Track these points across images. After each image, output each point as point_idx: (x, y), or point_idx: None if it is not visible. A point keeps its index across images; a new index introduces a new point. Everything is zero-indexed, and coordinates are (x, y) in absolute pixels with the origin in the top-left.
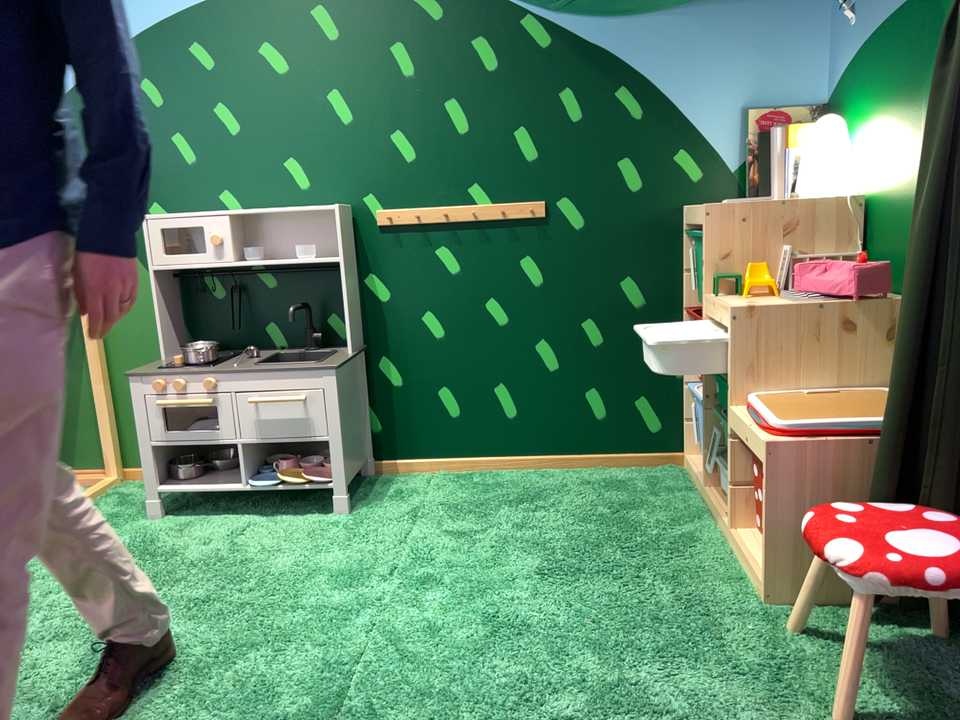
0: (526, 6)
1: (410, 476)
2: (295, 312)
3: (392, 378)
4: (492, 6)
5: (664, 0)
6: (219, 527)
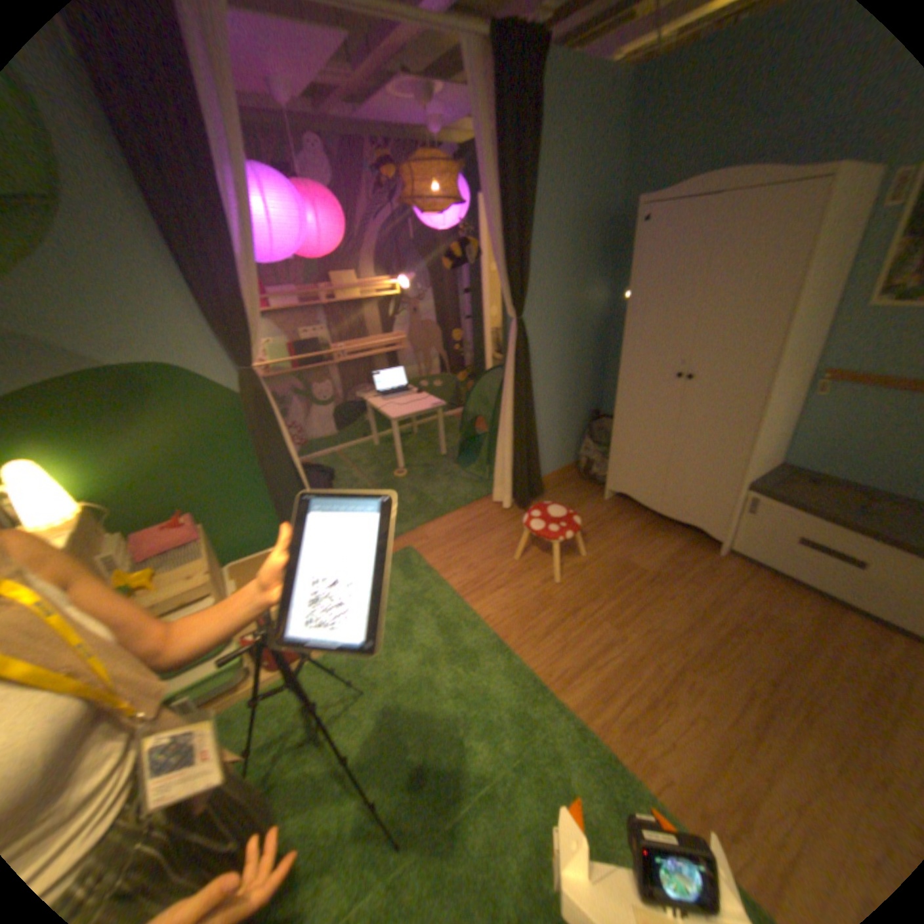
0: None
1: None
2: None
3: None
4: None
5: None
6: None
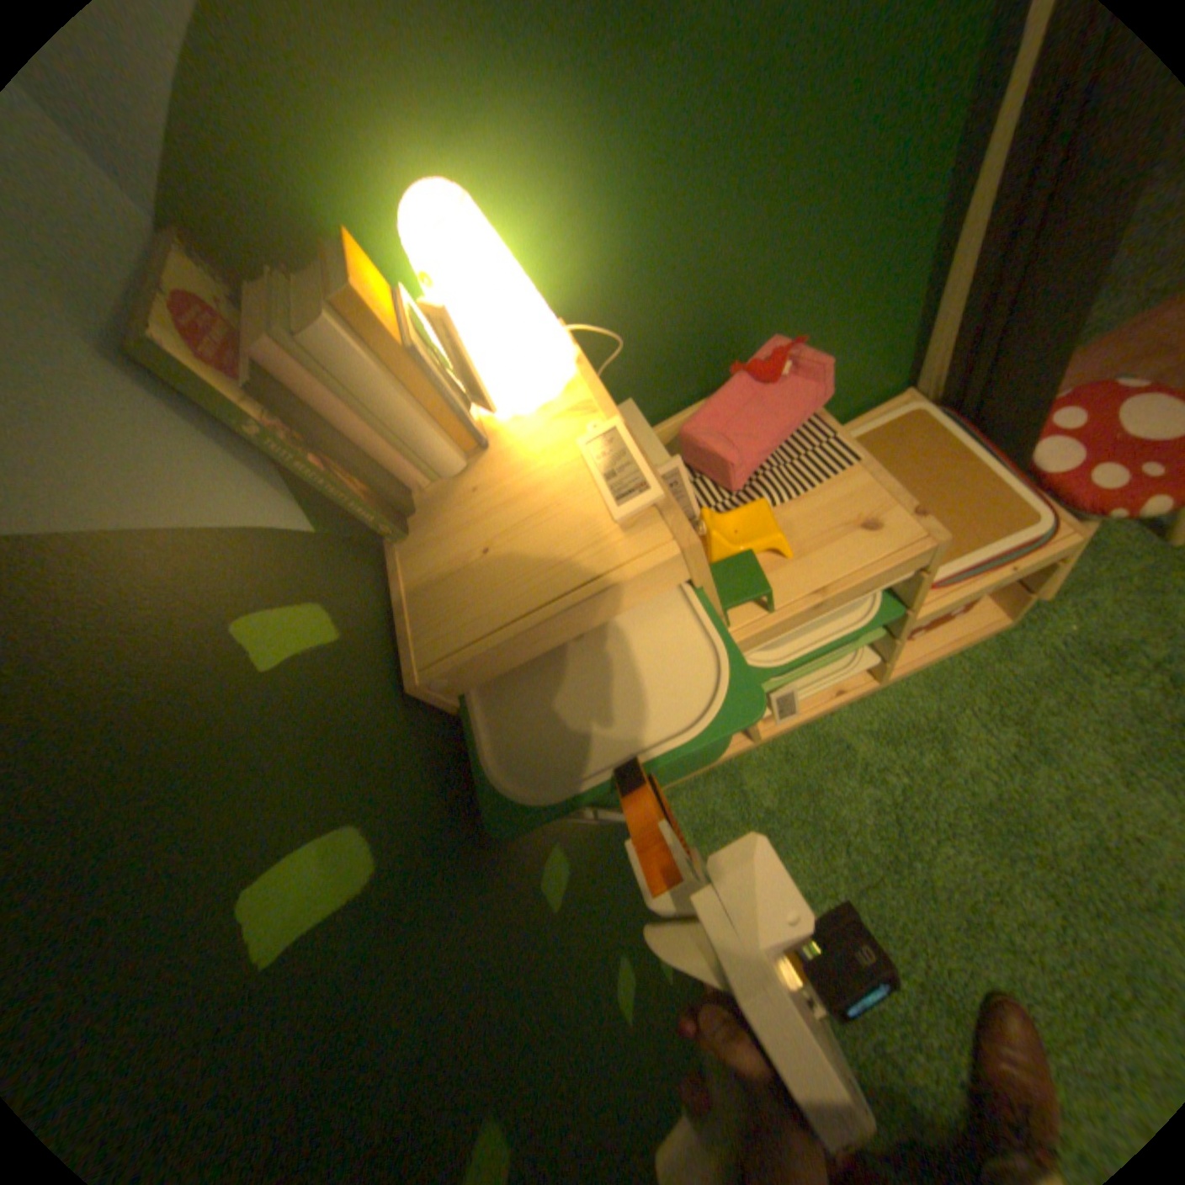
0: None
1: None
2: None
3: None
4: None
5: None
6: None
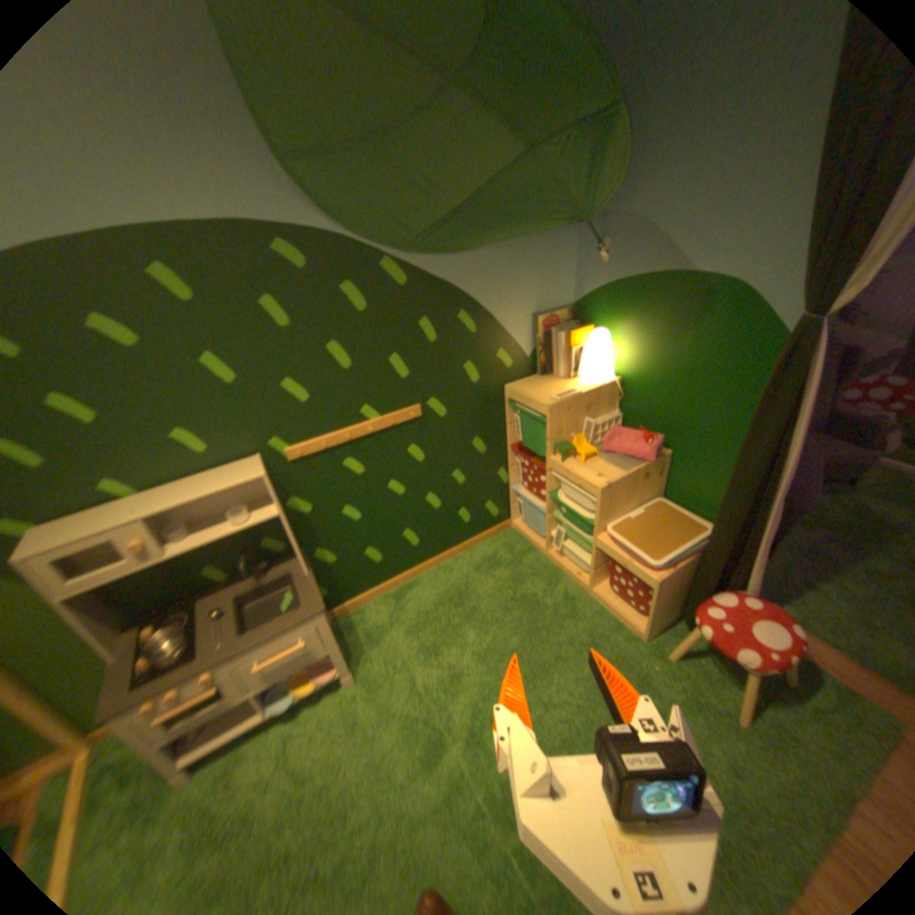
0: (383, 249)
1: (359, 610)
2: (229, 550)
3: (329, 558)
4: (353, 251)
5: (488, 241)
6: (258, 757)
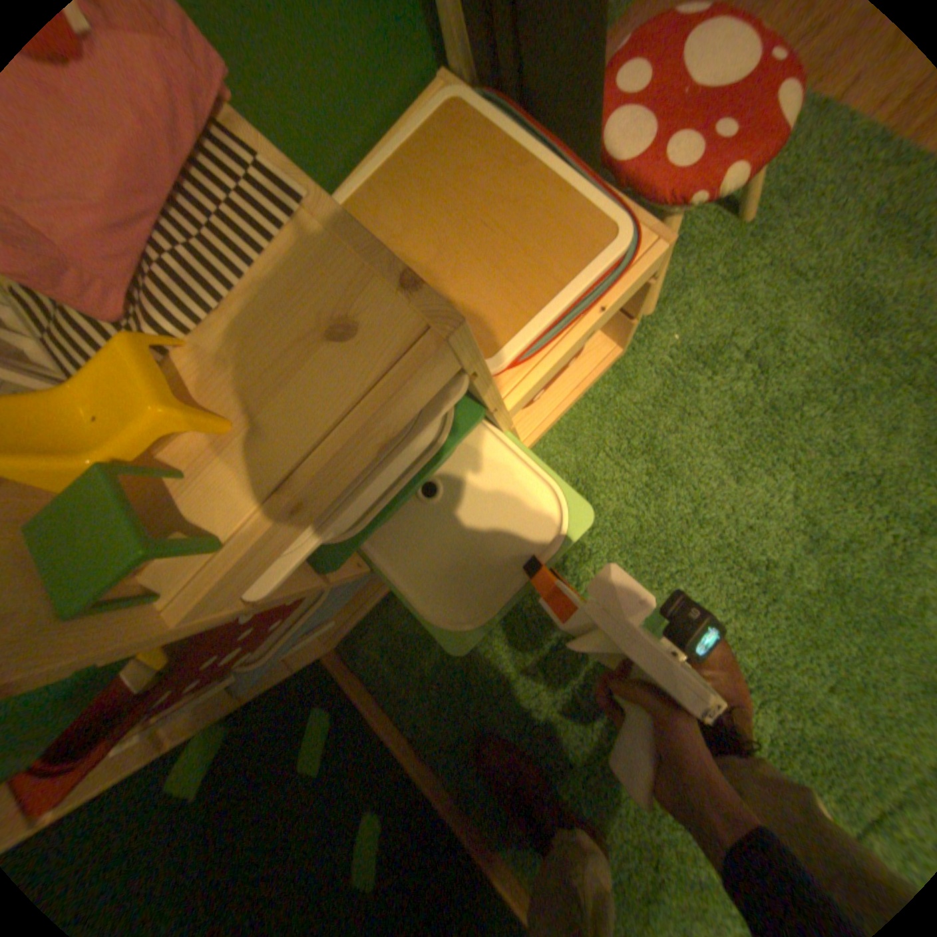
0: None
1: None
2: None
3: None
4: None
5: None
6: None
